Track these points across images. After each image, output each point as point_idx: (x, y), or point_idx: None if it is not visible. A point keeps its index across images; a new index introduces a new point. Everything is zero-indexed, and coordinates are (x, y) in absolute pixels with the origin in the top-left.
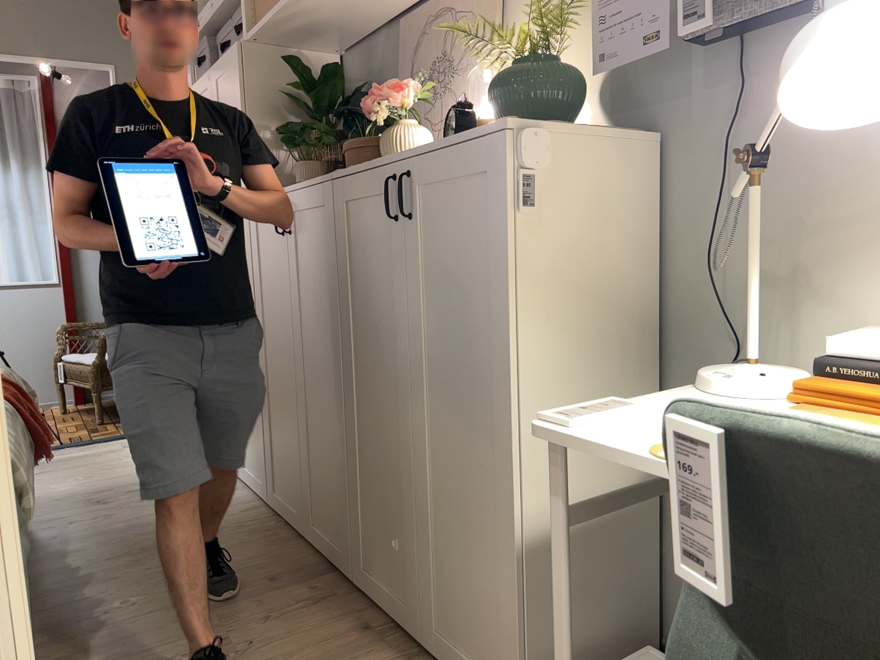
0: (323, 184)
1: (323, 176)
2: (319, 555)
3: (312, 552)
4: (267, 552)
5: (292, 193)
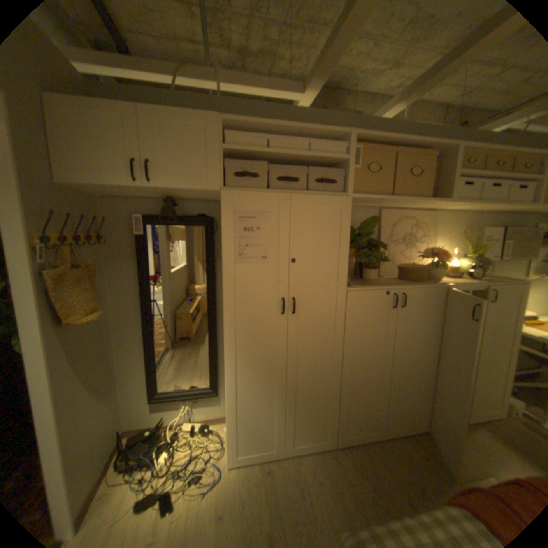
0: (441, 288)
1: (435, 284)
2: (399, 438)
3: (395, 440)
4: (395, 457)
5: (410, 290)
